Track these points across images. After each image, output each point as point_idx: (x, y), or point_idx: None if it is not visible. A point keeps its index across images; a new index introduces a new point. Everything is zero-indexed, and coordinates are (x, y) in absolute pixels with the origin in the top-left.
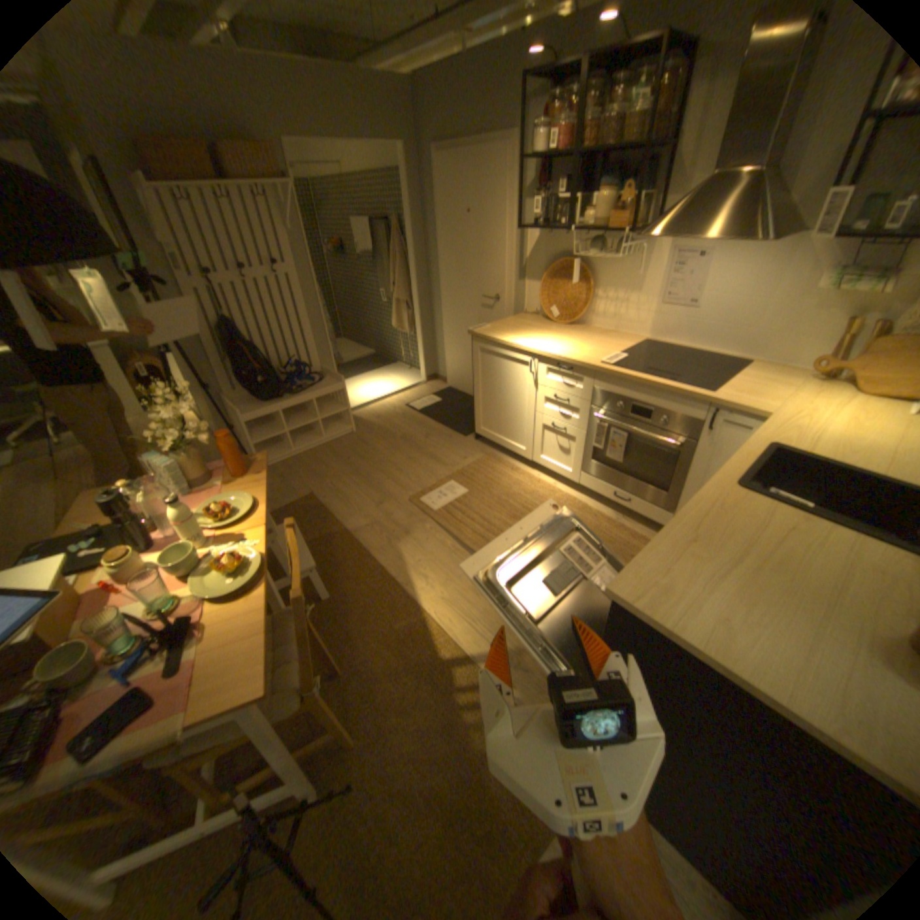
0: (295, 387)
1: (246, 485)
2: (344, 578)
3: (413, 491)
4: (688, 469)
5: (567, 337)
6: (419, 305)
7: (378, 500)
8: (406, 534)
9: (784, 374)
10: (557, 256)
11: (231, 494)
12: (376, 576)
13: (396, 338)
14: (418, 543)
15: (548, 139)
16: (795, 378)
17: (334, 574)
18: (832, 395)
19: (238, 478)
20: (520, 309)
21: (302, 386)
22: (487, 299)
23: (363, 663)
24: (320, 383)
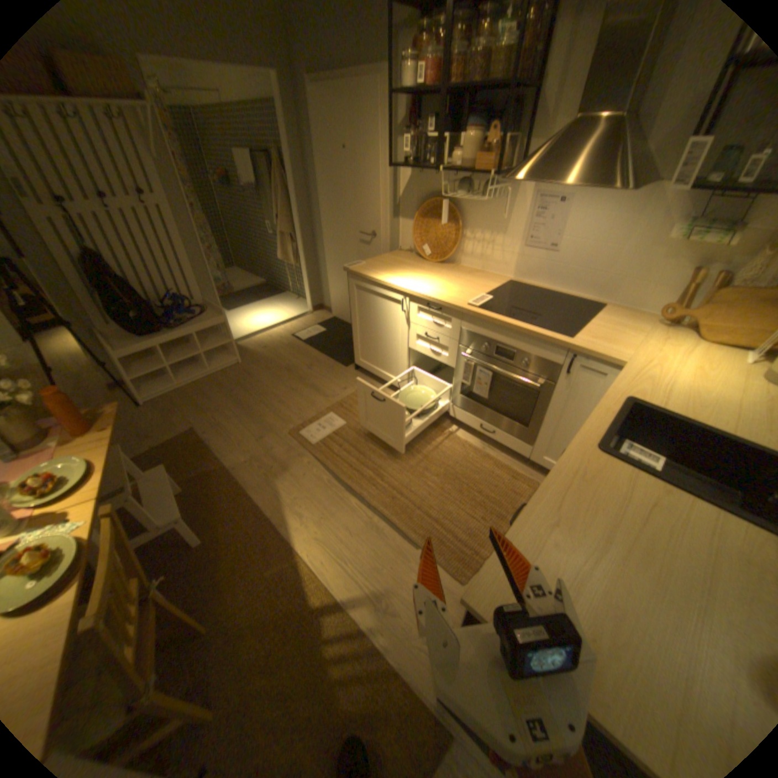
0: (175, 320)
1: (85, 446)
2: (218, 520)
3: (294, 423)
4: (547, 406)
5: (438, 276)
6: (303, 238)
7: (259, 434)
8: (284, 469)
9: (635, 318)
10: (429, 196)
11: (63, 458)
12: (251, 516)
13: (284, 269)
14: (296, 479)
15: (418, 75)
16: (644, 322)
17: (208, 515)
18: (678, 341)
19: (79, 435)
20: (396, 246)
21: (182, 319)
22: (365, 235)
23: (231, 616)
24: (202, 315)
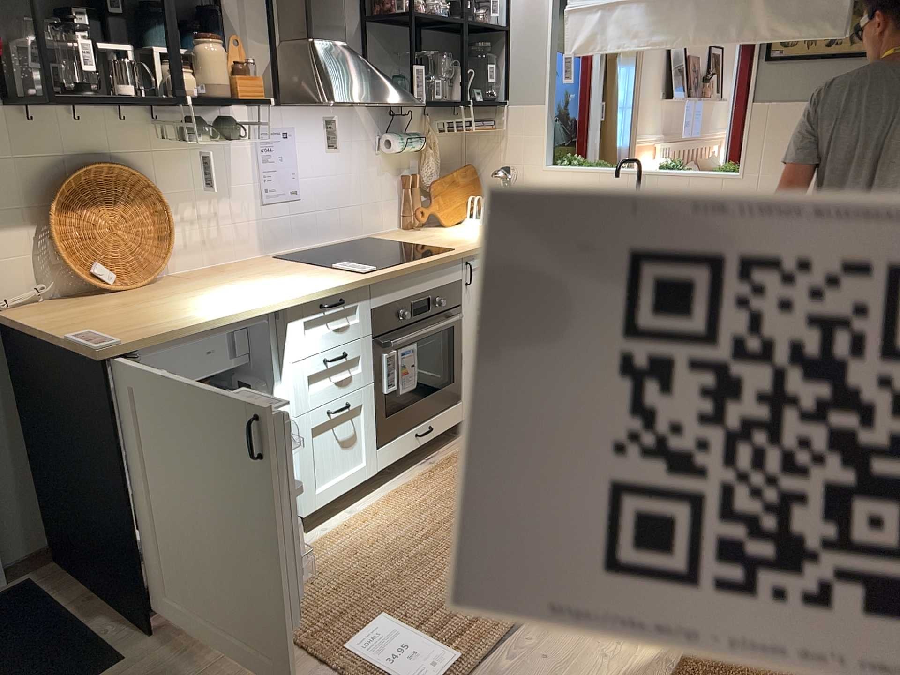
0: None
1: None
2: None
3: None
4: (453, 342)
5: (229, 285)
6: None
7: None
8: None
9: (402, 235)
10: (58, 167)
11: None
12: None
13: None
14: (560, 669)
15: None
16: (410, 234)
17: None
18: (450, 231)
19: None
20: None
21: None
22: None
23: None
24: None
